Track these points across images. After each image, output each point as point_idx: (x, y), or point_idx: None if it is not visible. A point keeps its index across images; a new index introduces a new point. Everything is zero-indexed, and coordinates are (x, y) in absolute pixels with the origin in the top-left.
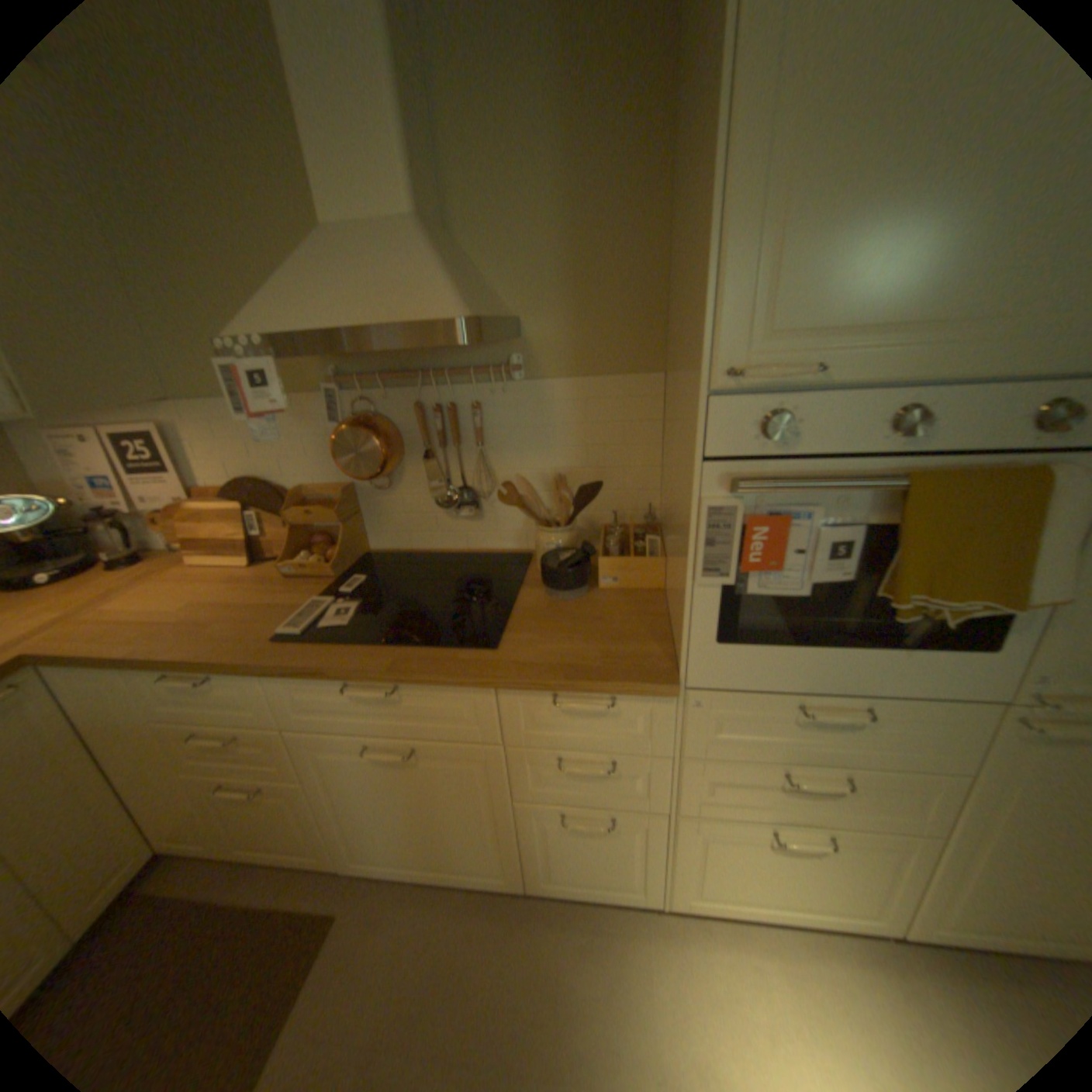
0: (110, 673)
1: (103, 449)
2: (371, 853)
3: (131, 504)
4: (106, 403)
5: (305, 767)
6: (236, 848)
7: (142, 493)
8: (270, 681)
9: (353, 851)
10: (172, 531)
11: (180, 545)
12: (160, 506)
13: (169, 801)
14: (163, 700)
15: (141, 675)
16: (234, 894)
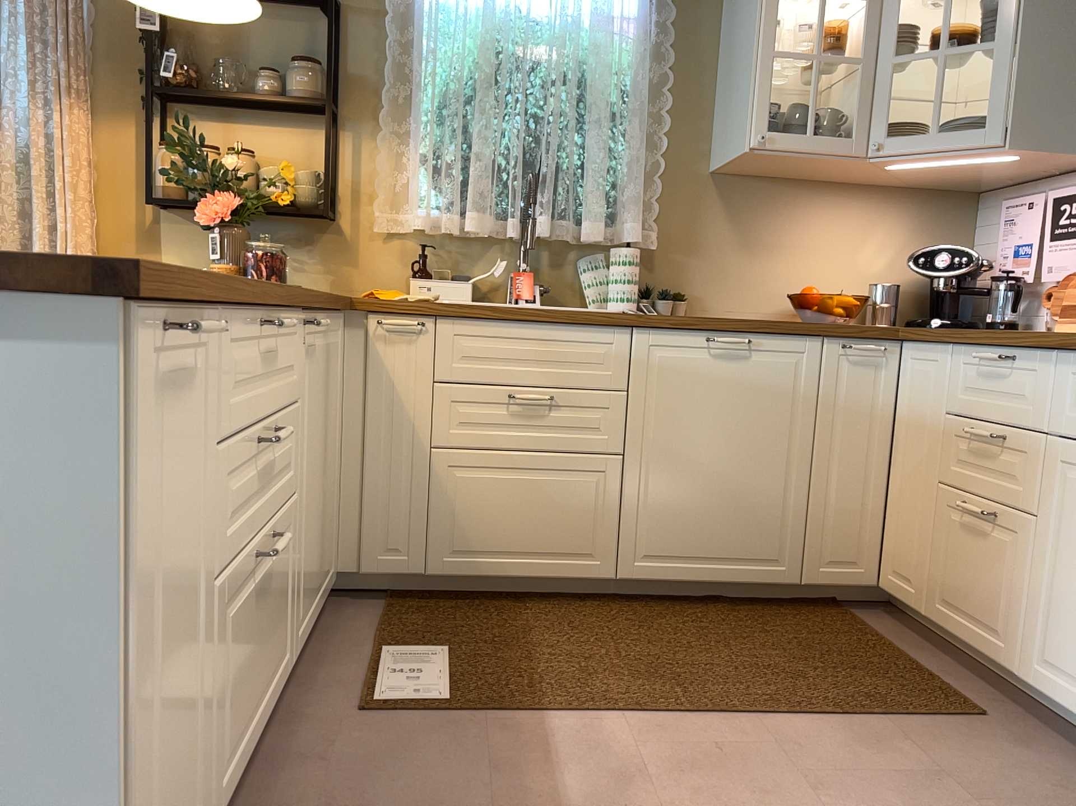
0: (947, 352)
1: (1045, 221)
2: (1068, 655)
3: (1041, 281)
4: (1069, 150)
5: (1052, 490)
6: (943, 601)
7: (1056, 262)
8: (1067, 362)
9: (1050, 644)
10: (1063, 302)
11: (1062, 312)
12: (1066, 275)
13: (919, 517)
14: (970, 384)
15: (968, 354)
16: (914, 653)
